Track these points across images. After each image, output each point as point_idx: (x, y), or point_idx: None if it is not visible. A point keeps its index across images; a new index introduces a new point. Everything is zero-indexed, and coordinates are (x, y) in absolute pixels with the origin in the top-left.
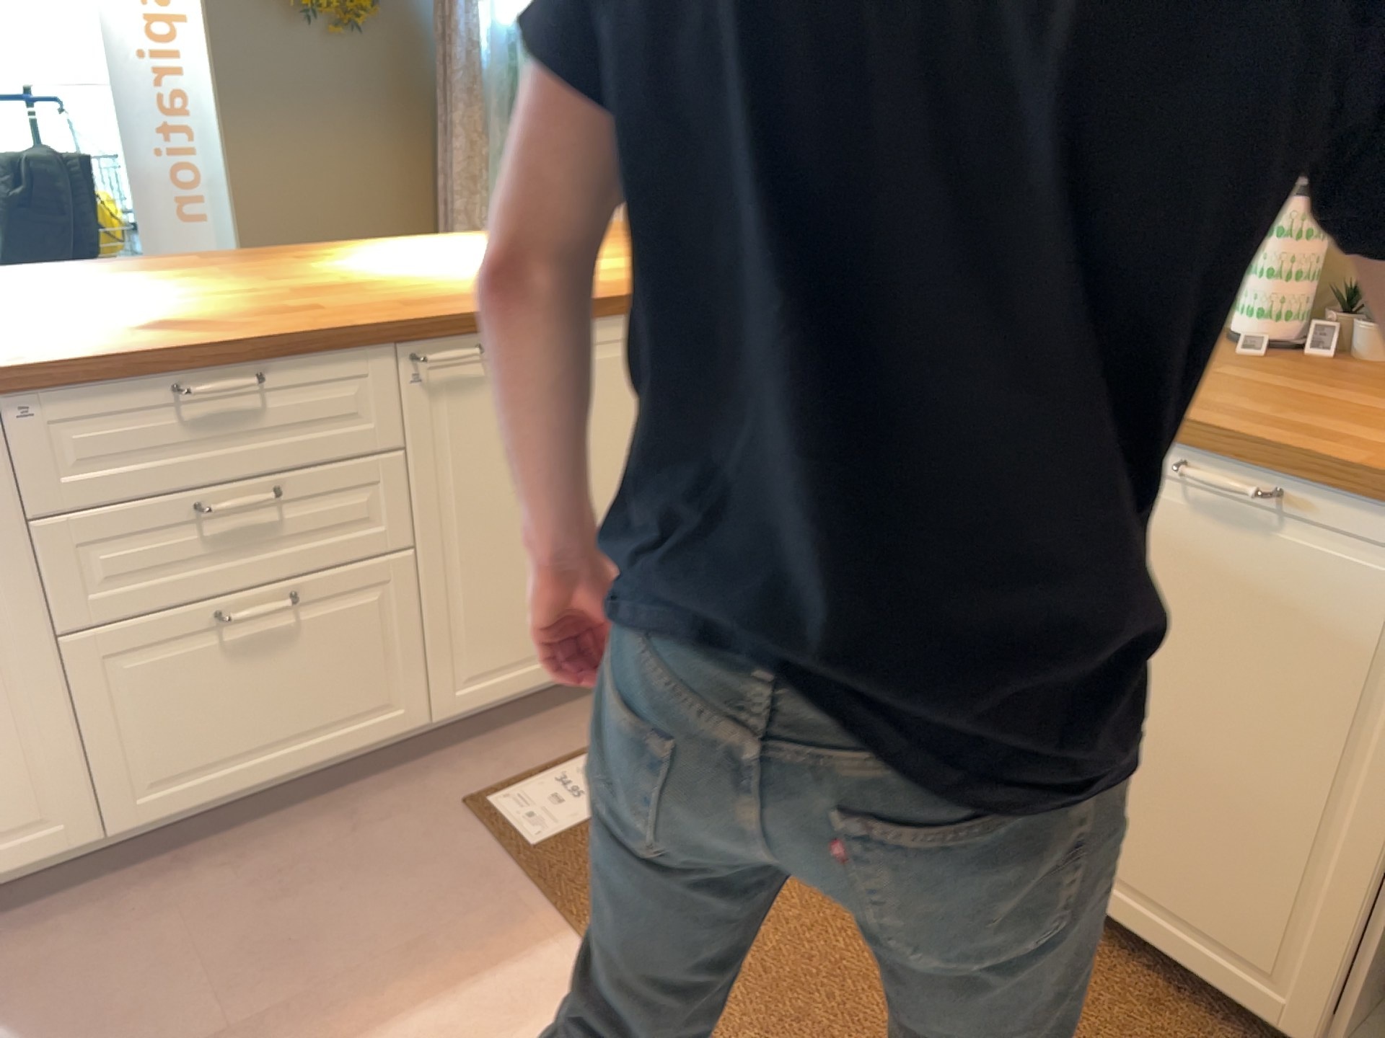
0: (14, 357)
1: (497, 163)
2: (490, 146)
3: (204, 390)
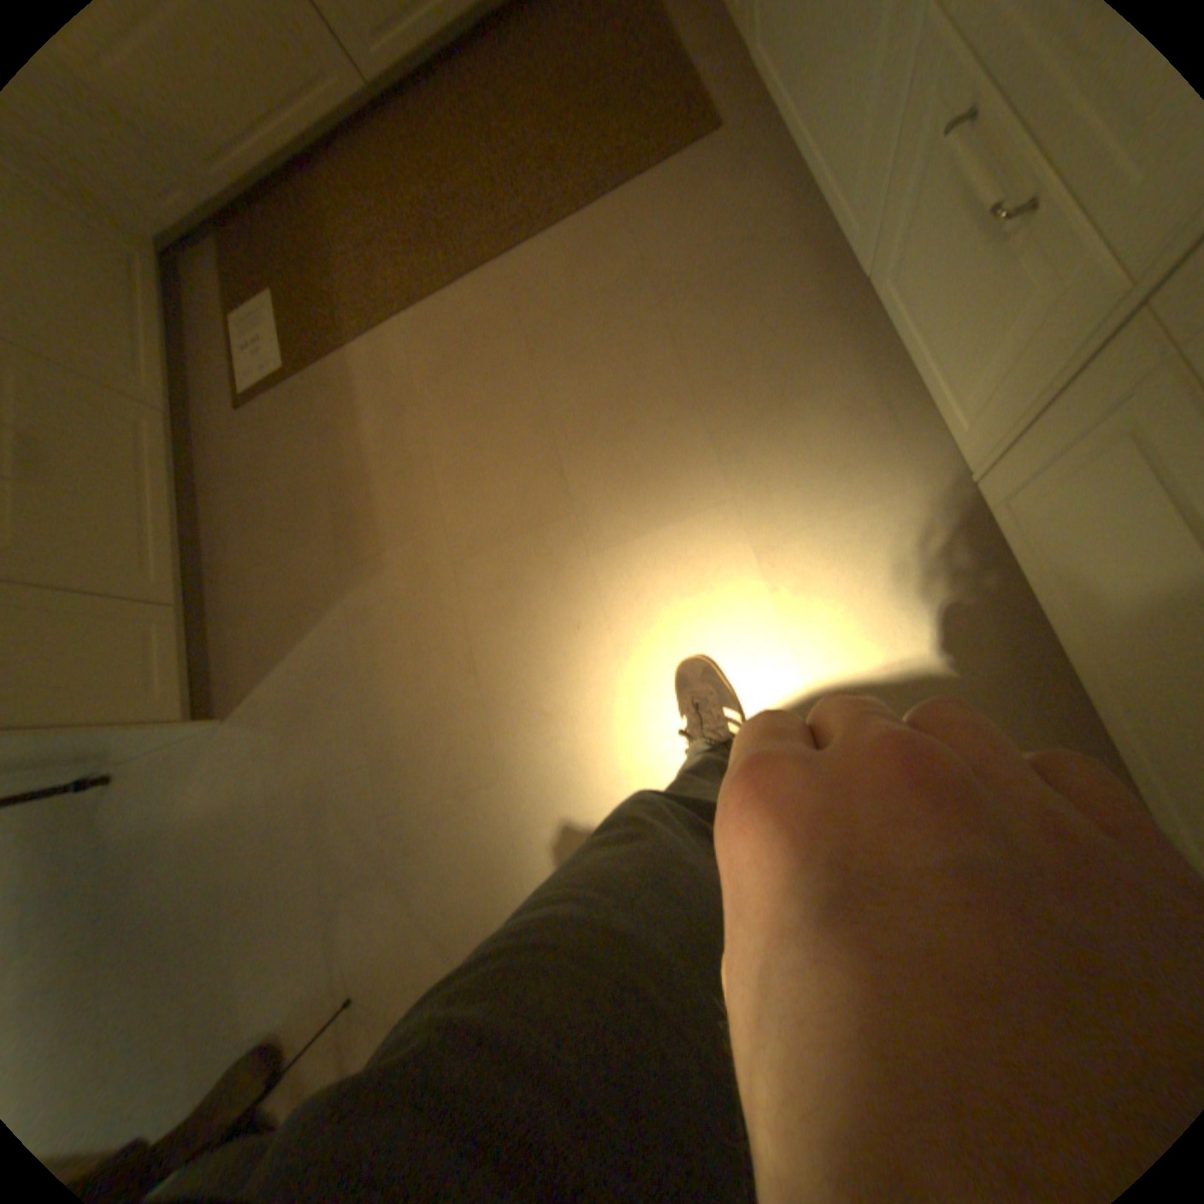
0: None
1: None
2: None
3: None
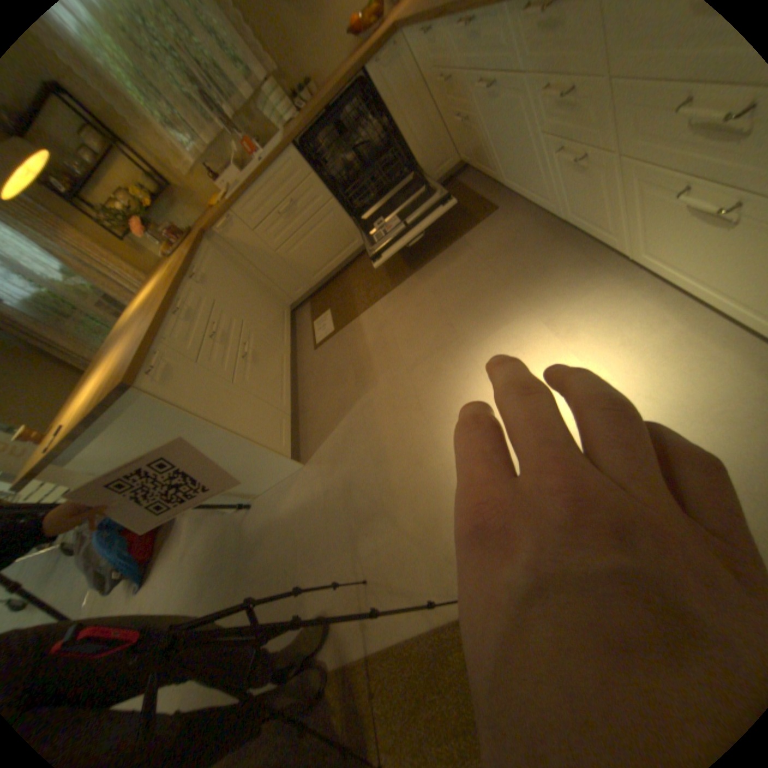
0: (142, 334)
1: (80, 333)
2: (71, 333)
3: (180, 305)
